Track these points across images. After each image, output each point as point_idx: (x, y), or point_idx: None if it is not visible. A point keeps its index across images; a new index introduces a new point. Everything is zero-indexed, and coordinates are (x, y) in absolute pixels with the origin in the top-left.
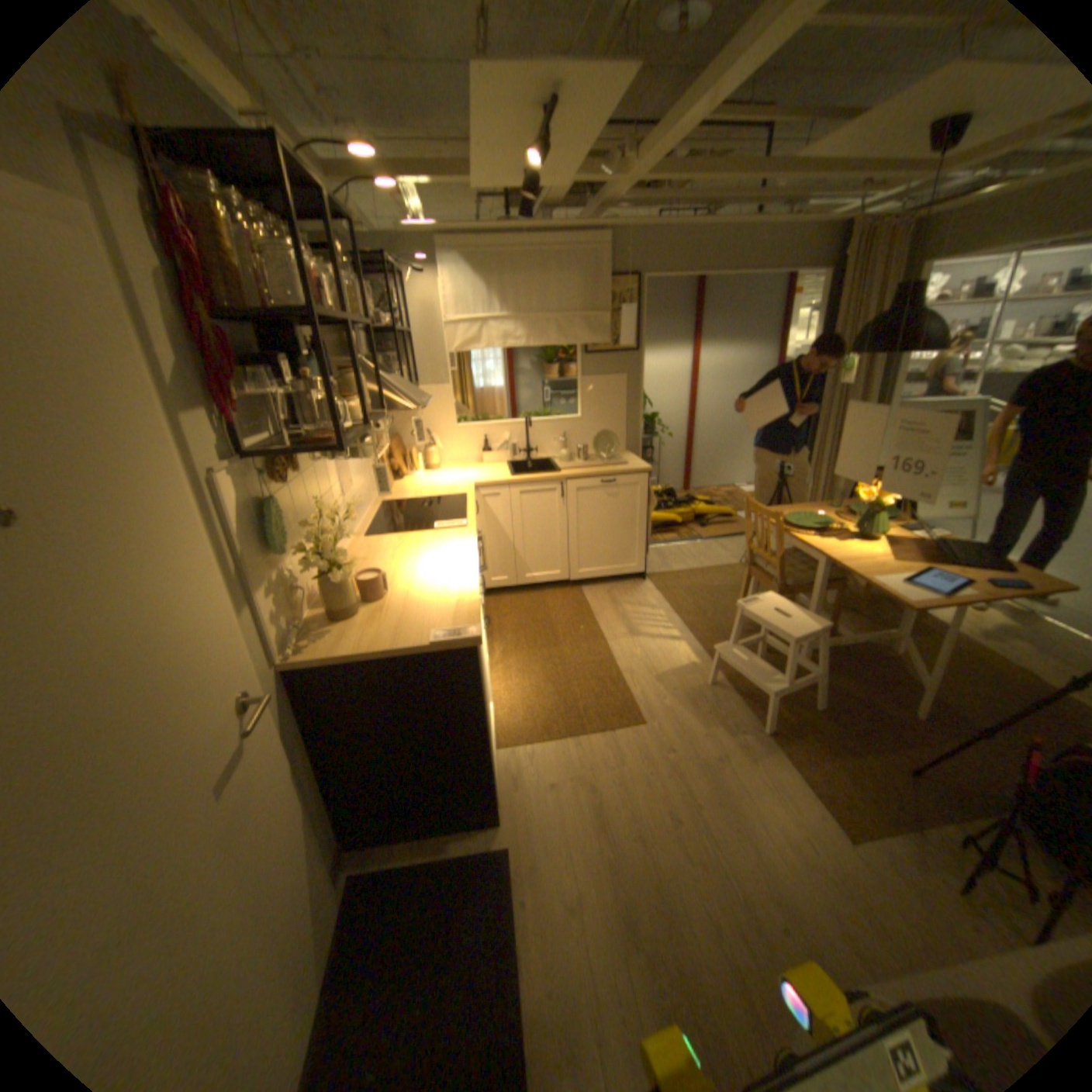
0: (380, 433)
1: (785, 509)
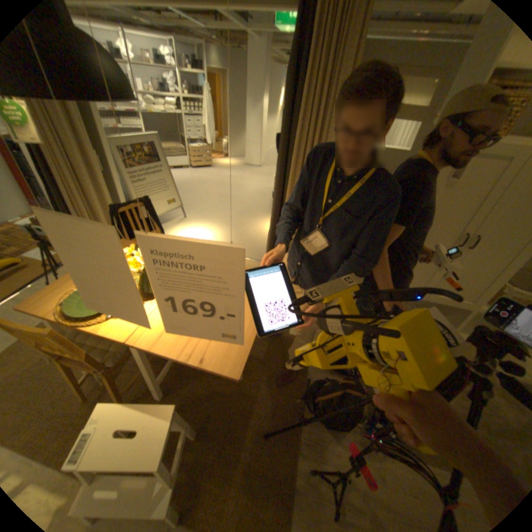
0: None
1: (60, 282)
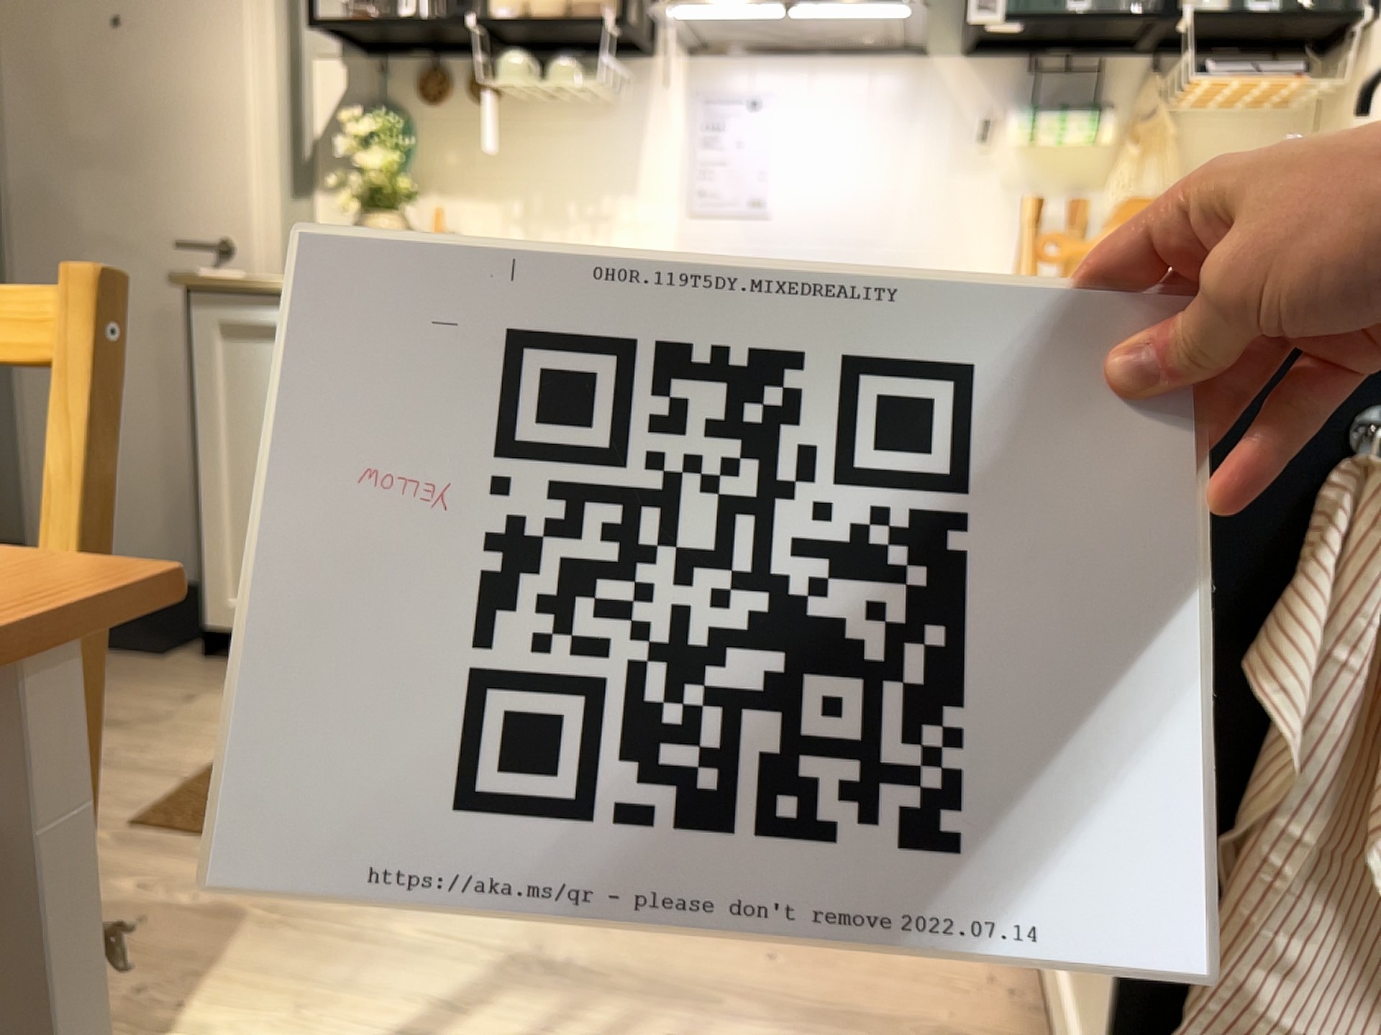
0: (1004, 142)
1: None
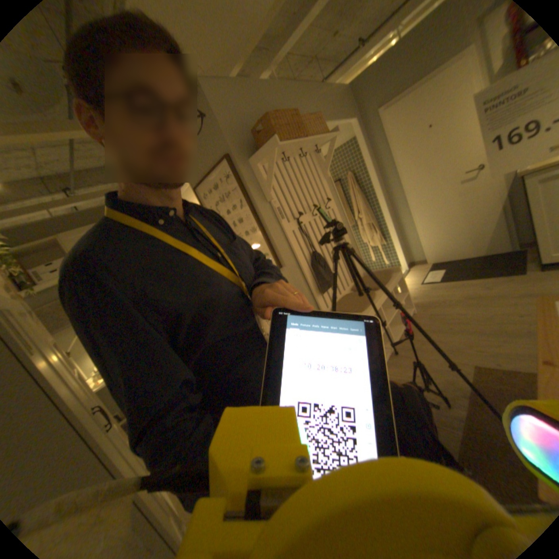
0: None
1: None
